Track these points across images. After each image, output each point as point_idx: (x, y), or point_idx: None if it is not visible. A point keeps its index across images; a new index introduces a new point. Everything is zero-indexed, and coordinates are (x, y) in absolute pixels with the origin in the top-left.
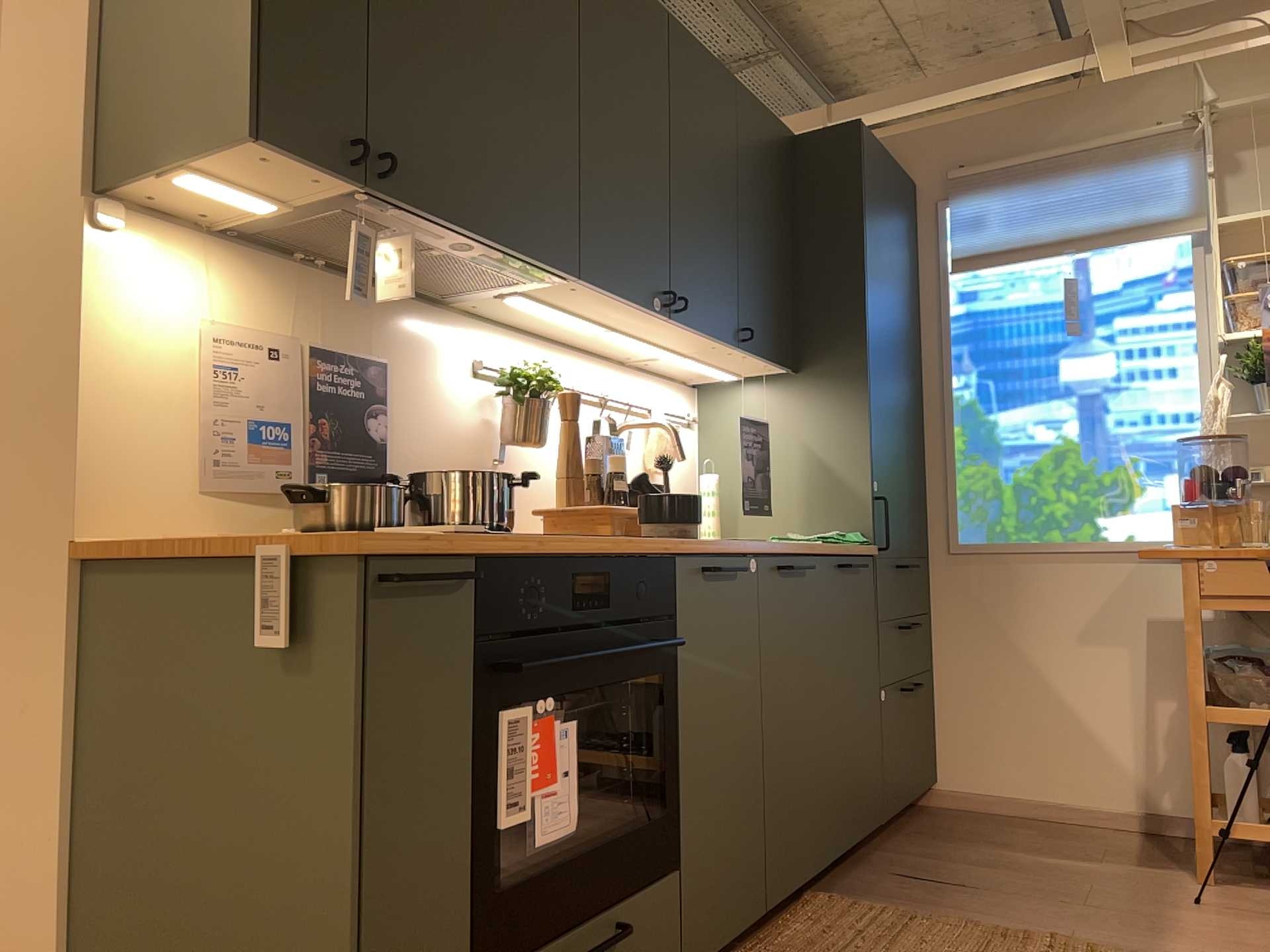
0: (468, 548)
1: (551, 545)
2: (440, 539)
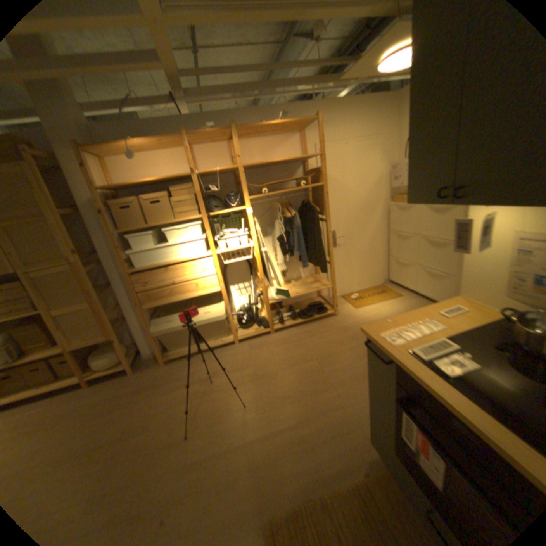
0: (397, 357)
1: (444, 393)
2: (392, 347)
